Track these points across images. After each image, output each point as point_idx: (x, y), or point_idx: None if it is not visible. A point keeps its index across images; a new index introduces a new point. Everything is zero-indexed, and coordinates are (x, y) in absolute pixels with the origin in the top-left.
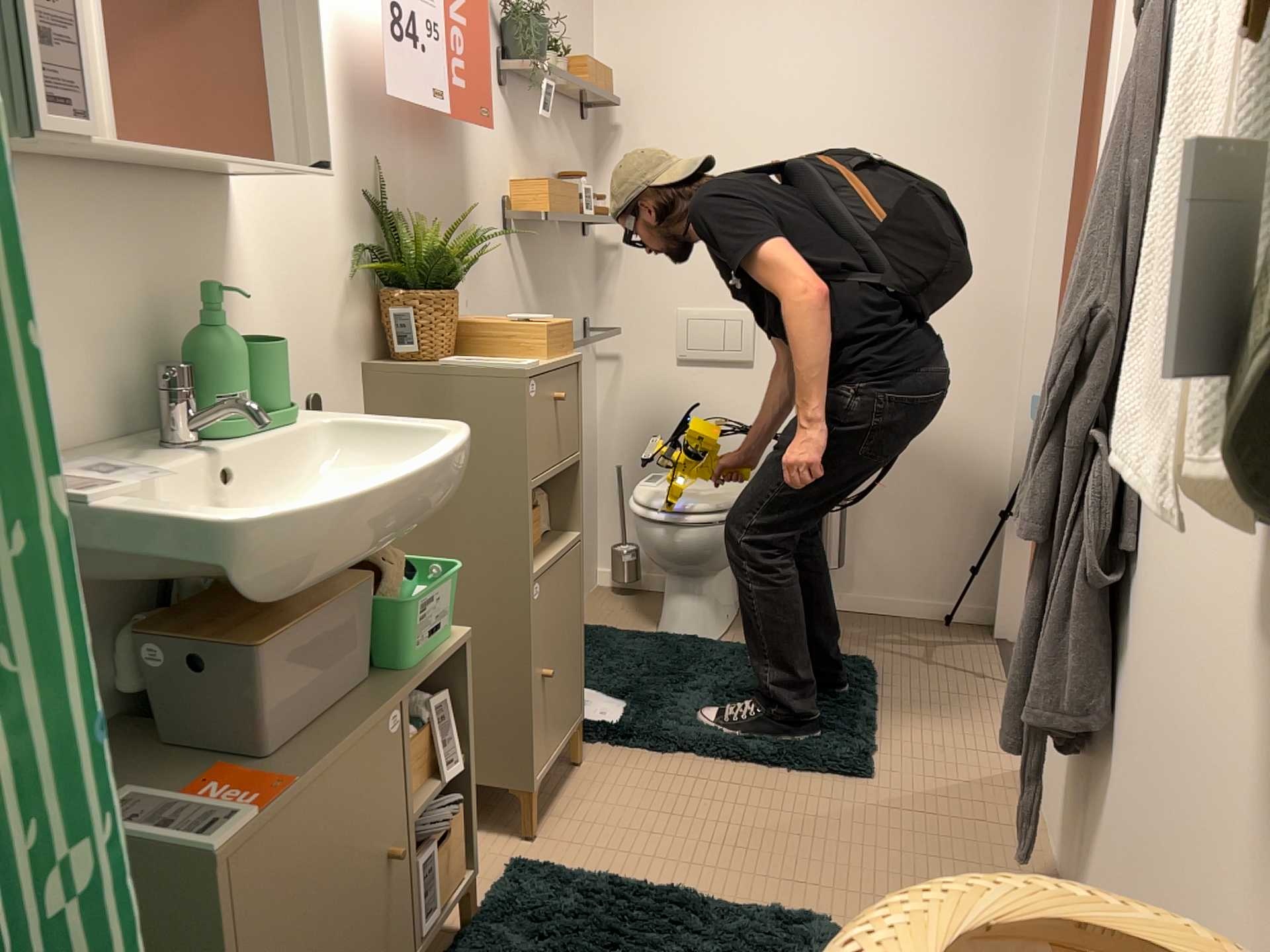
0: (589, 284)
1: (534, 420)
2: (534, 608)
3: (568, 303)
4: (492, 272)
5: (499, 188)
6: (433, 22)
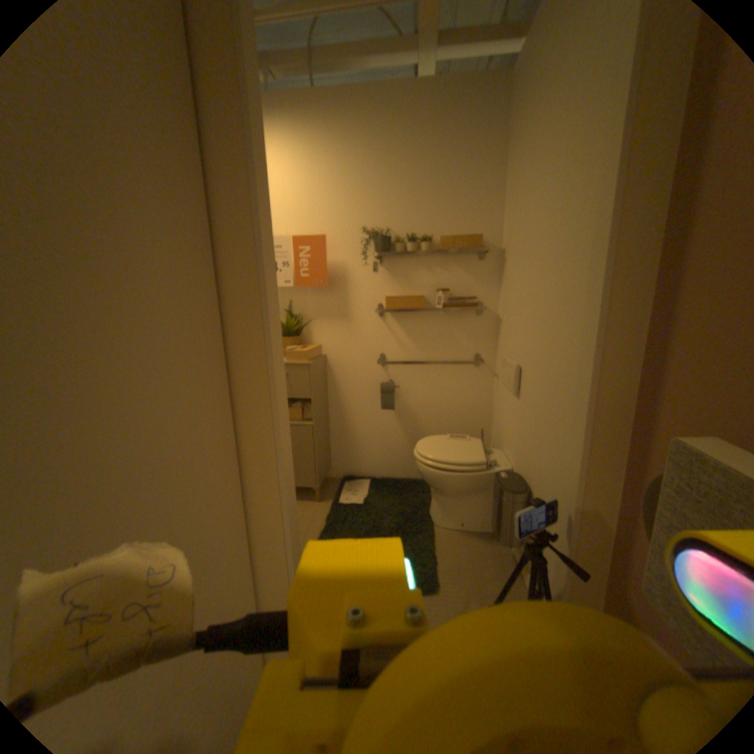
0: (485, 336)
1: None
2: None
3: (452, 344)
4: (367, 329)
5: (375, 298)
6: (285, 258)
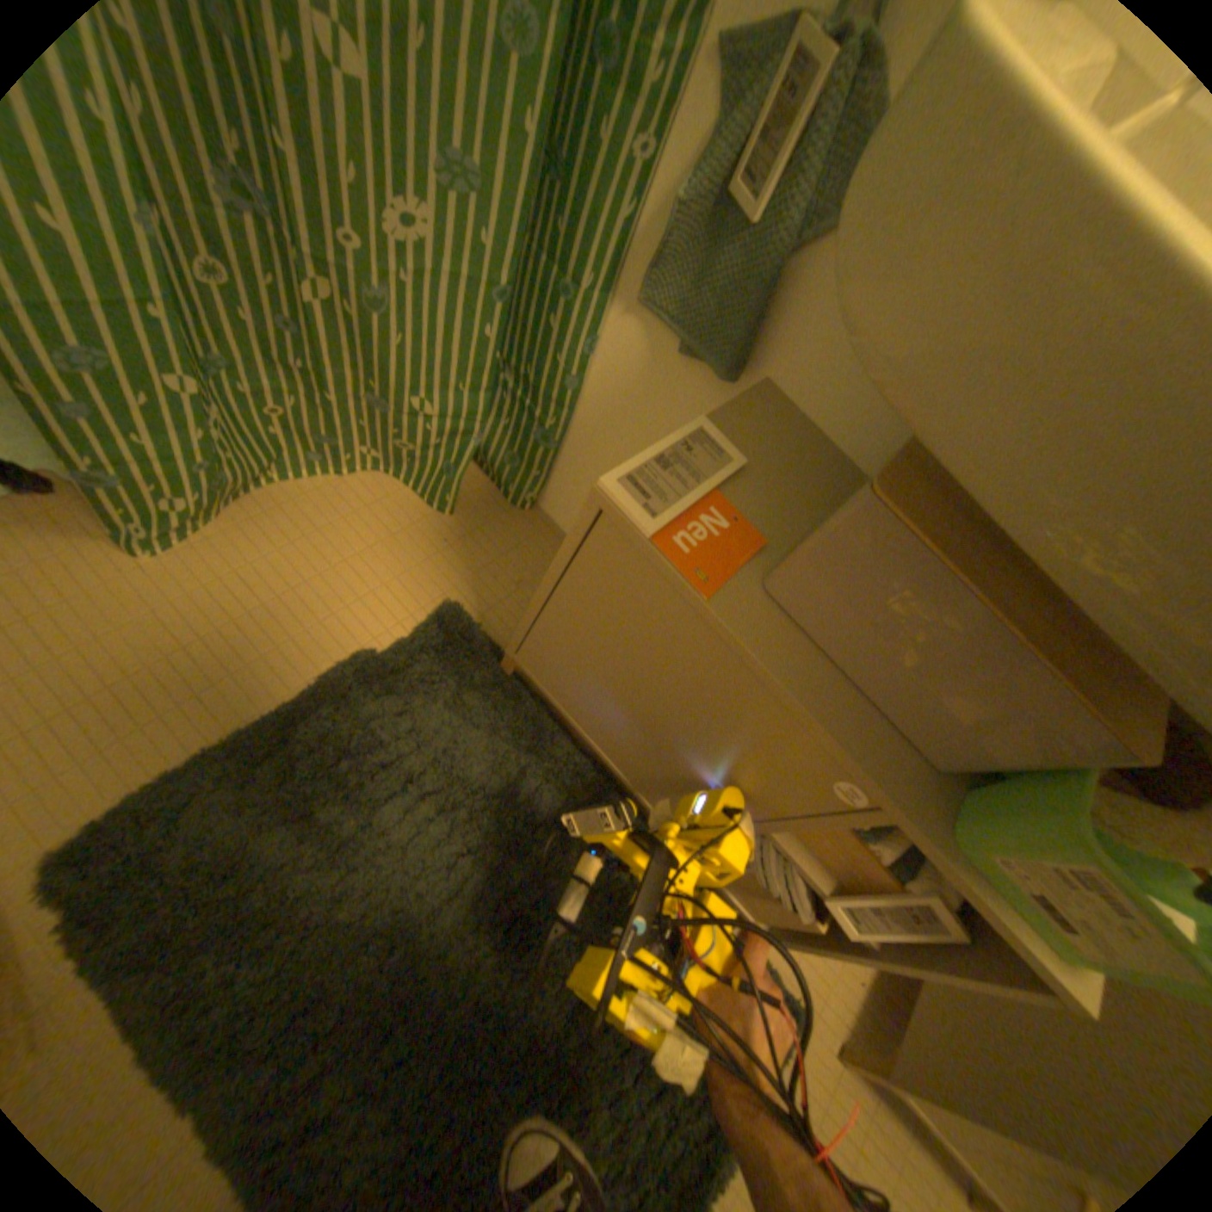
0: None
1: None
2: None
3: None
4: None
5: None
6: None
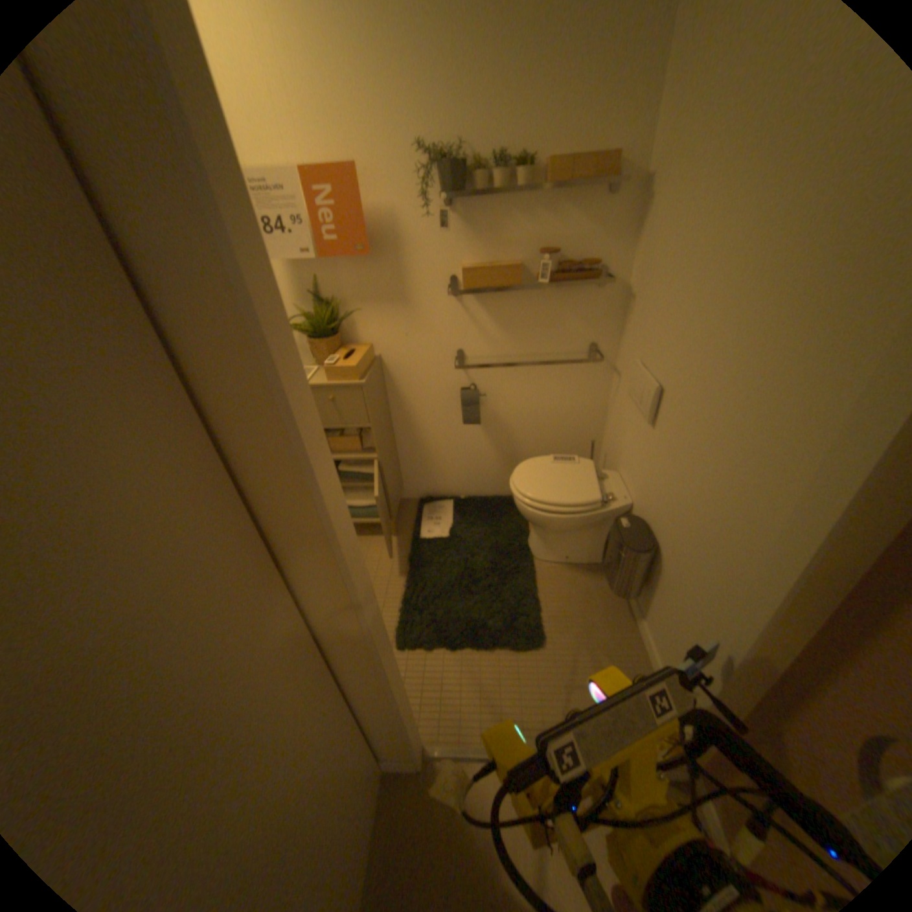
0: (604, 320)
1: None
2: None
3: (558, 334)
4: (435, 319)
5: (444, 270)
6: (293, 214)
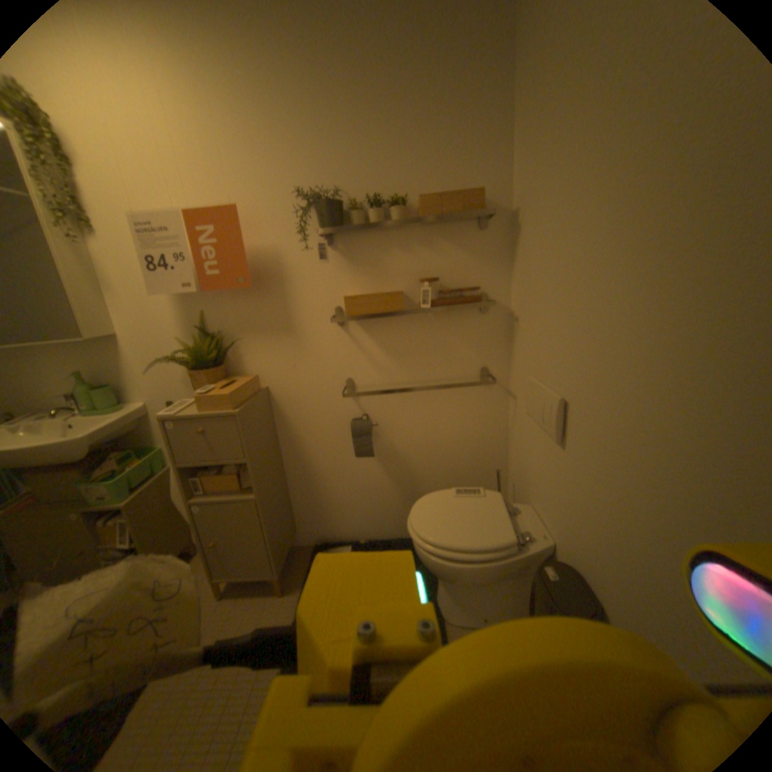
0: (493, 342)
1: (175, 438)
2: (191, 513)
3: (448, 357)
4: (323, 347)
5: (330, 300)
6: (177, 249)
